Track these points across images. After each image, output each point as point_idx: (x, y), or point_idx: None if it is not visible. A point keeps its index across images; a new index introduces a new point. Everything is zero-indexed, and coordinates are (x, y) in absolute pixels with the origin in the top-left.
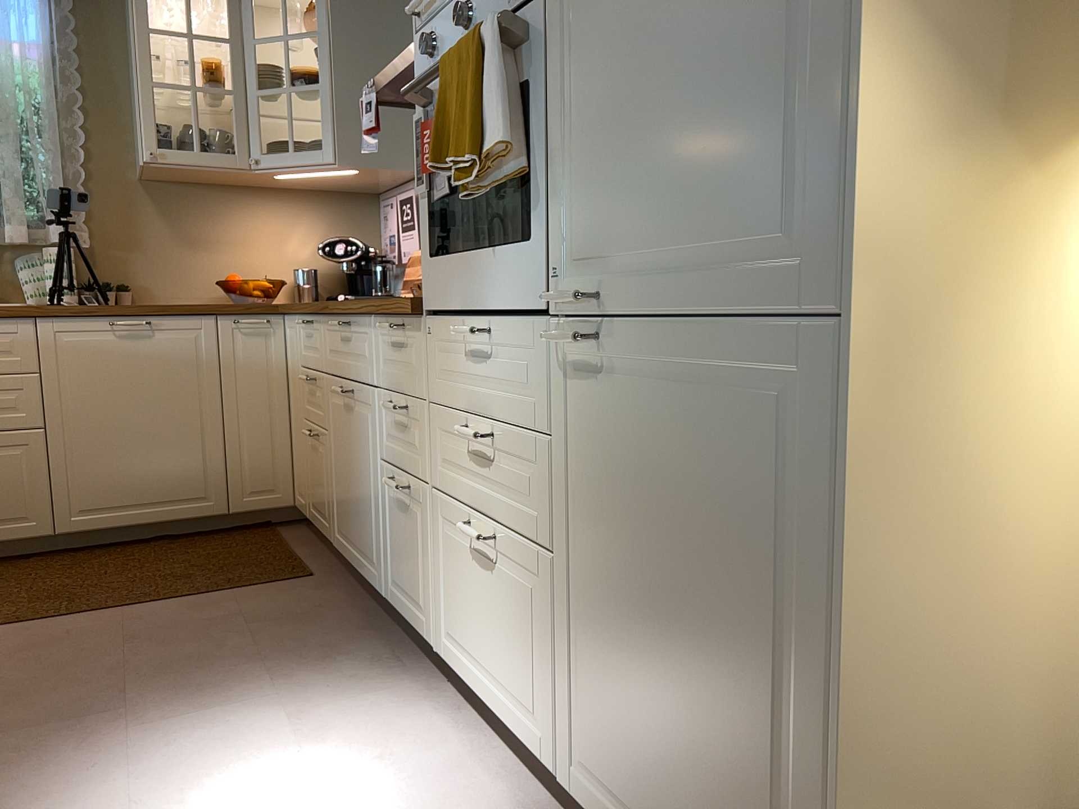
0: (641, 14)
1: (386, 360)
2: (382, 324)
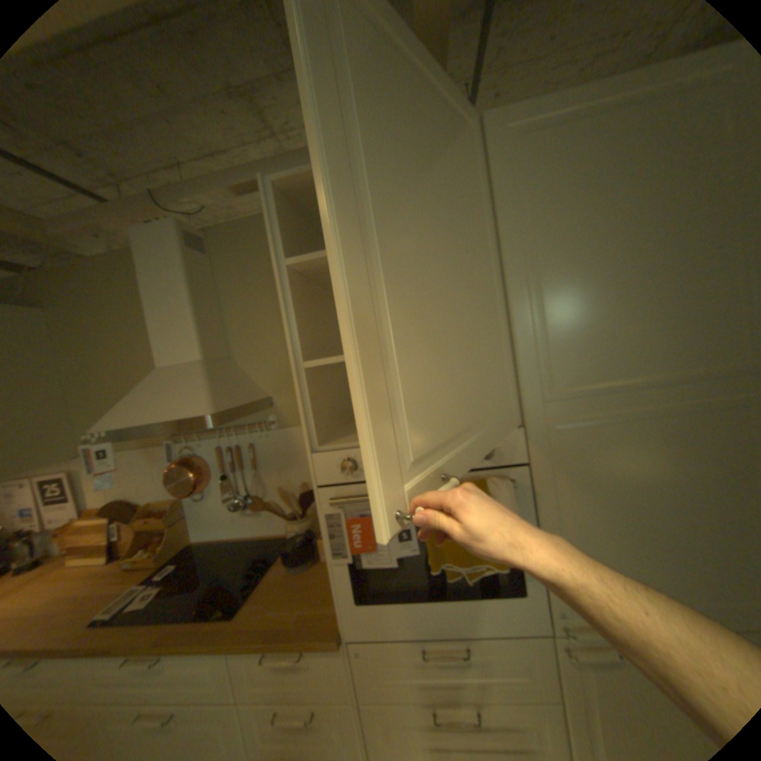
0: (633, 496)
1: (258, 683)
2: (267, 661)
